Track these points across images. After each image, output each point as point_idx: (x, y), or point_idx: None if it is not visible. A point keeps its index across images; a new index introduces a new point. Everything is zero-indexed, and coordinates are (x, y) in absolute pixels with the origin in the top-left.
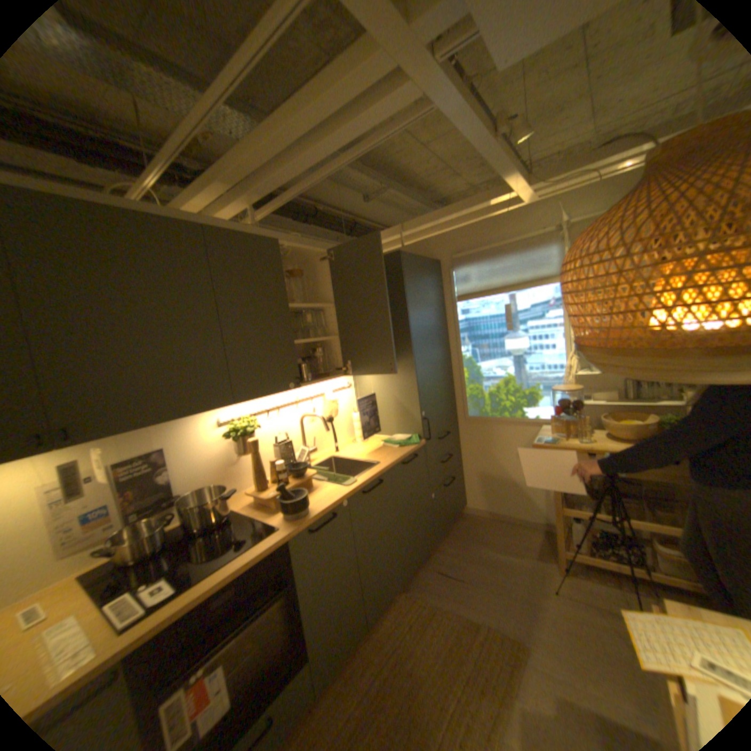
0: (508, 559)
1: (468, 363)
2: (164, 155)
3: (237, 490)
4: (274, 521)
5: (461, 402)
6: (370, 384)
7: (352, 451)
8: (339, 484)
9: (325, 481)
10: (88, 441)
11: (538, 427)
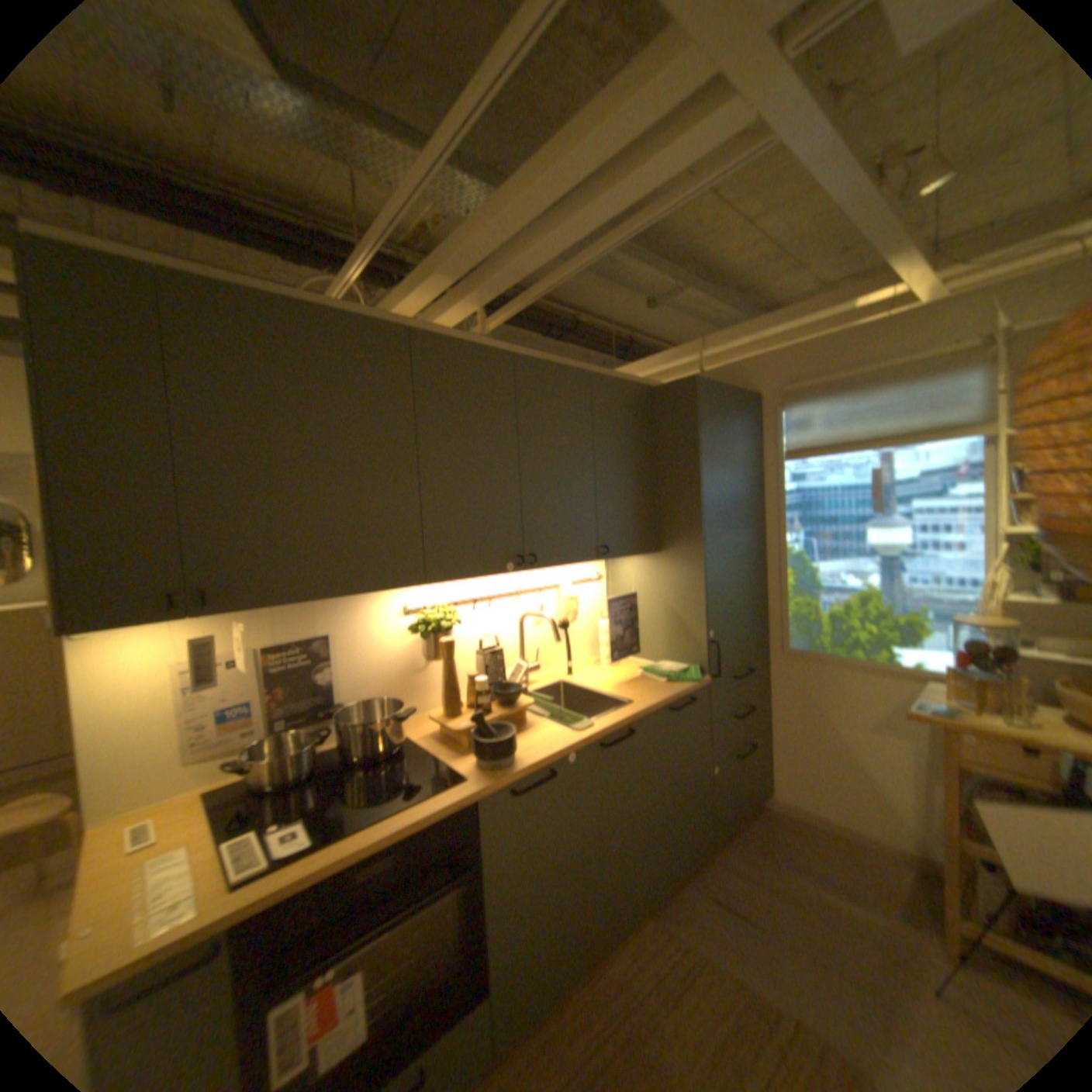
0: (844, 906)
1: (797, 560)
2: (374, 235)
3: (421, 710)
4: (463, 767)
5: (779, 624)
6: (631, 578)
7: (593, 677)
8: (566, 726)
9: (546, 718)
10: (232, 611)
11: (921, 684)
